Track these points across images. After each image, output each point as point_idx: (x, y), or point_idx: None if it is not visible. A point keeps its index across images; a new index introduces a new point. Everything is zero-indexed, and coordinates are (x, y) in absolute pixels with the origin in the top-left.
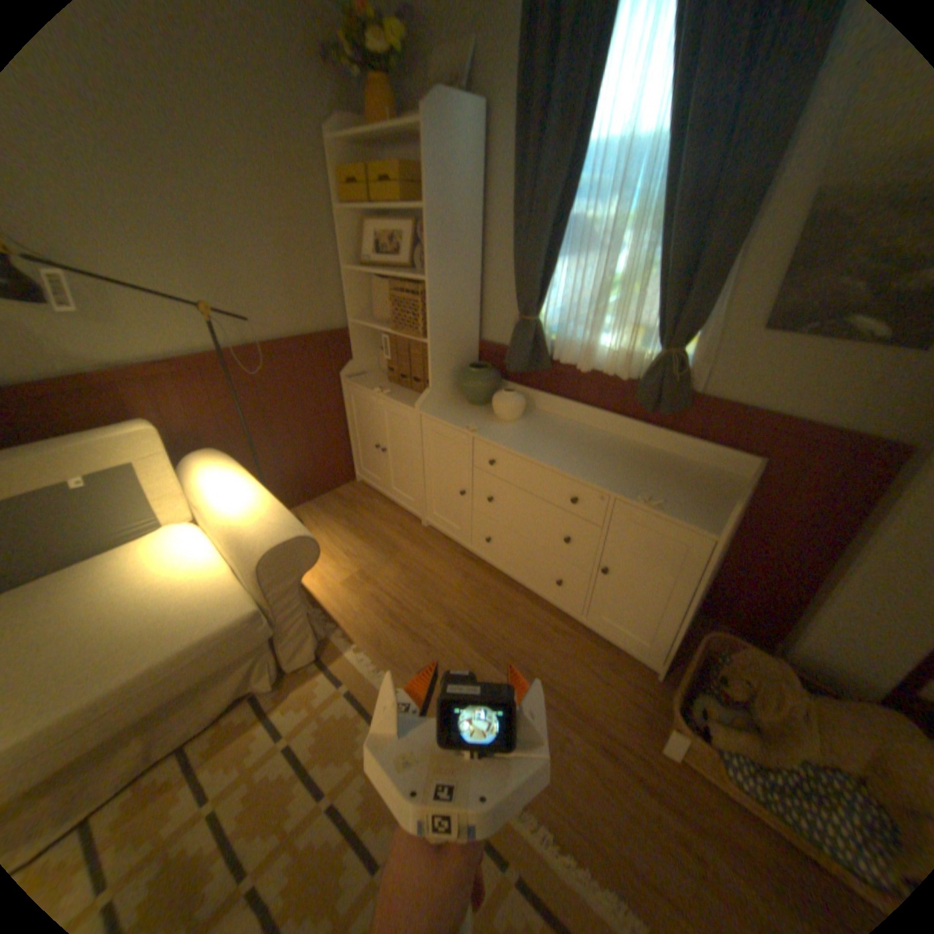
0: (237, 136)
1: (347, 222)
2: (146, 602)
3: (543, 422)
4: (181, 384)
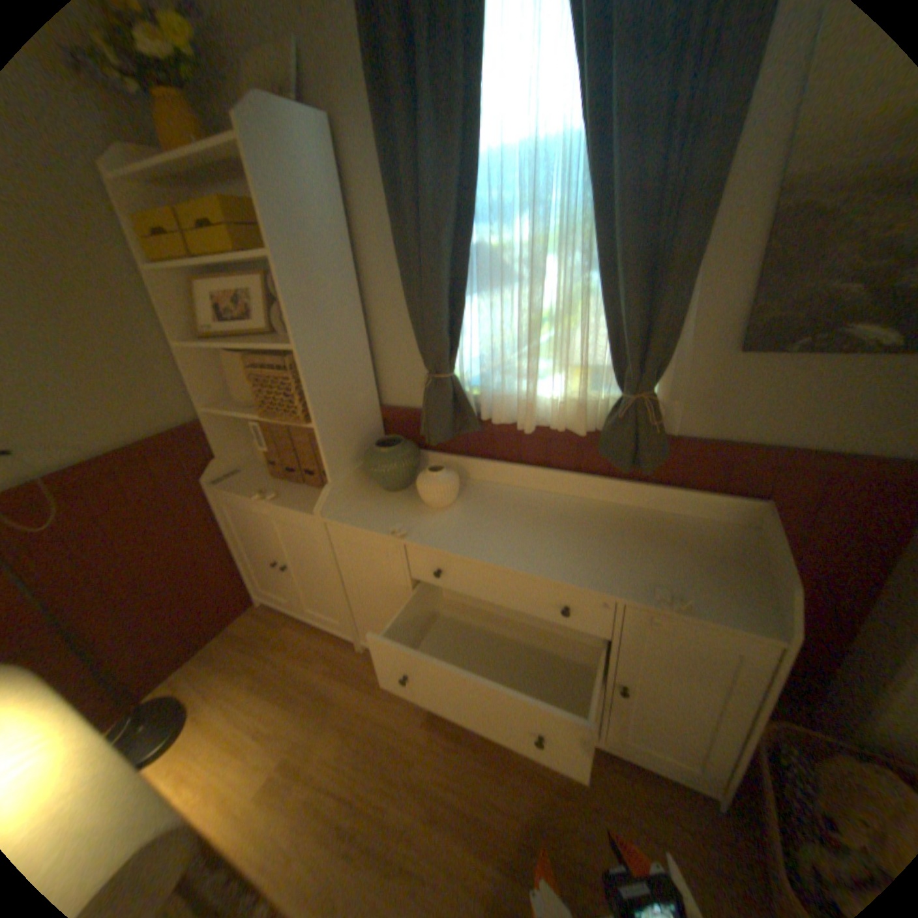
0: None
1: (167, 285)
2: None
3: (488, 498)
4: None
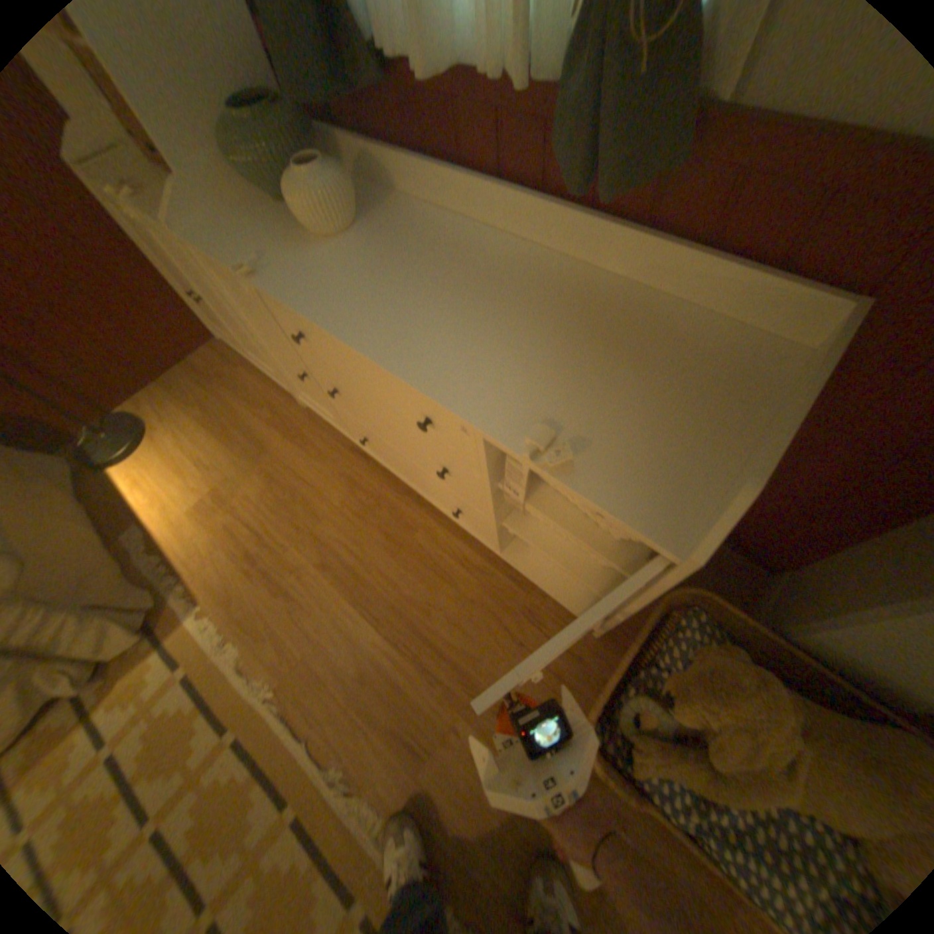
0: None
1: None
2: None
3: (397, 228)
4: None
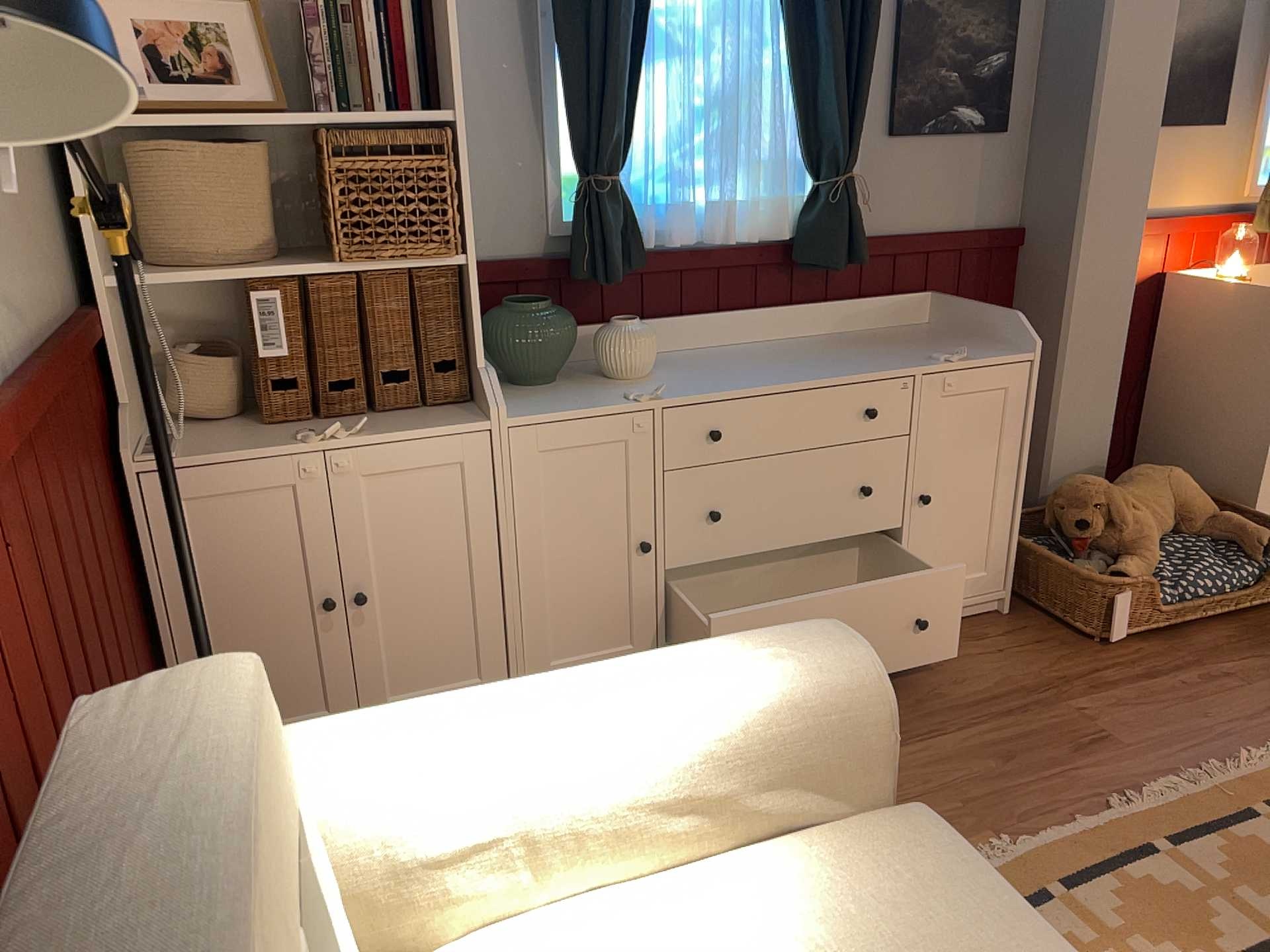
0: None
1: None
2: None
3: (678, 363)
4: None
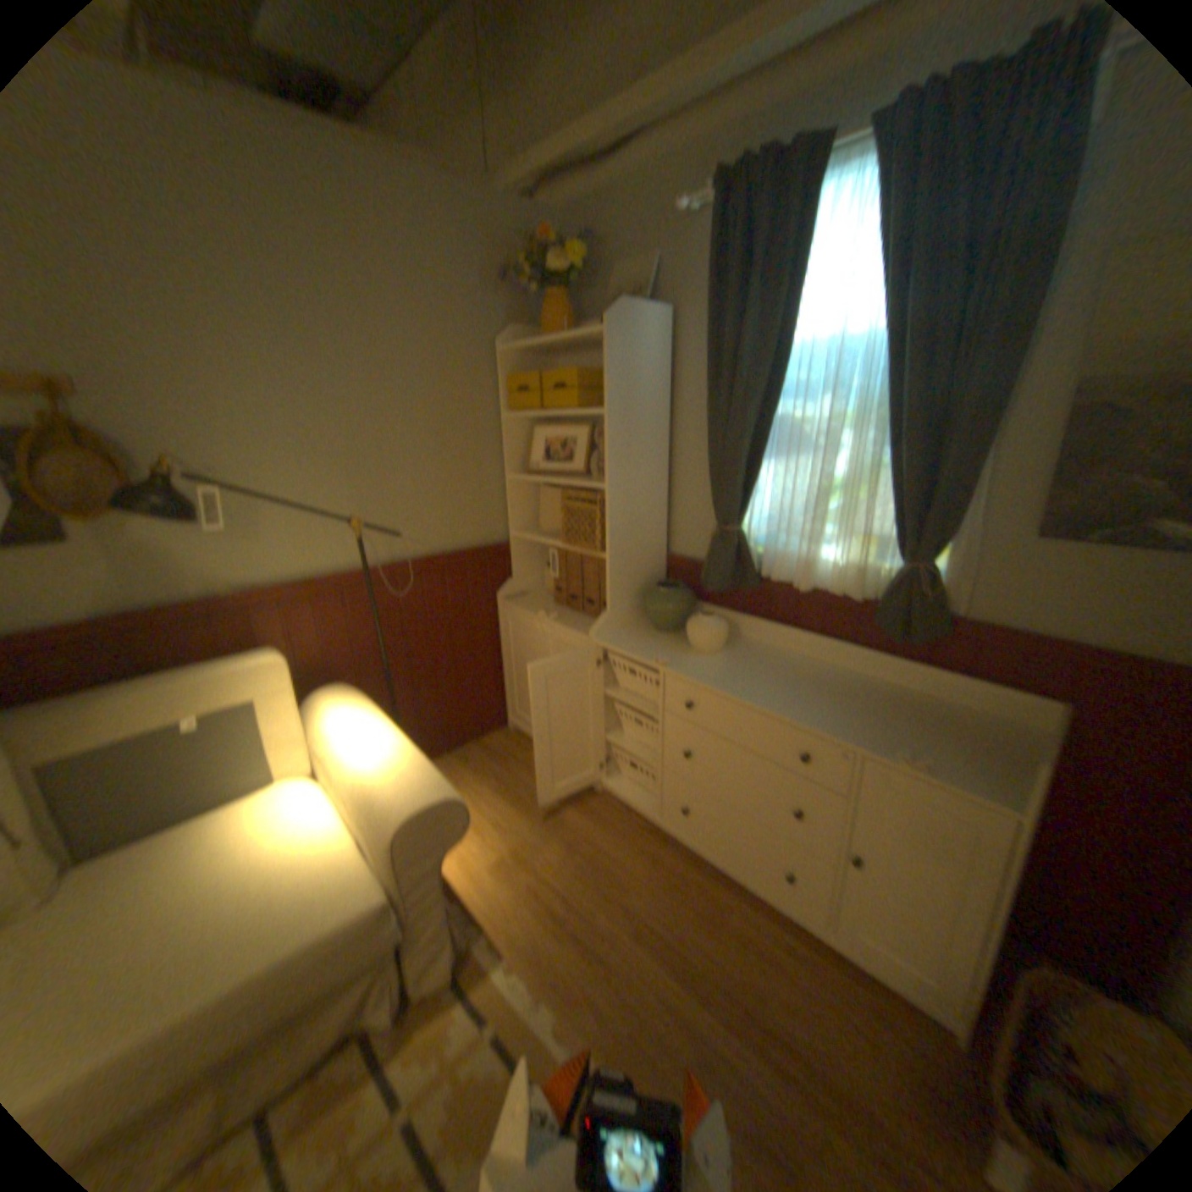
0: (410, 355)
1: (516, 432)
2: (250, 888)
3: (754, 655)
4: (320, 610)
